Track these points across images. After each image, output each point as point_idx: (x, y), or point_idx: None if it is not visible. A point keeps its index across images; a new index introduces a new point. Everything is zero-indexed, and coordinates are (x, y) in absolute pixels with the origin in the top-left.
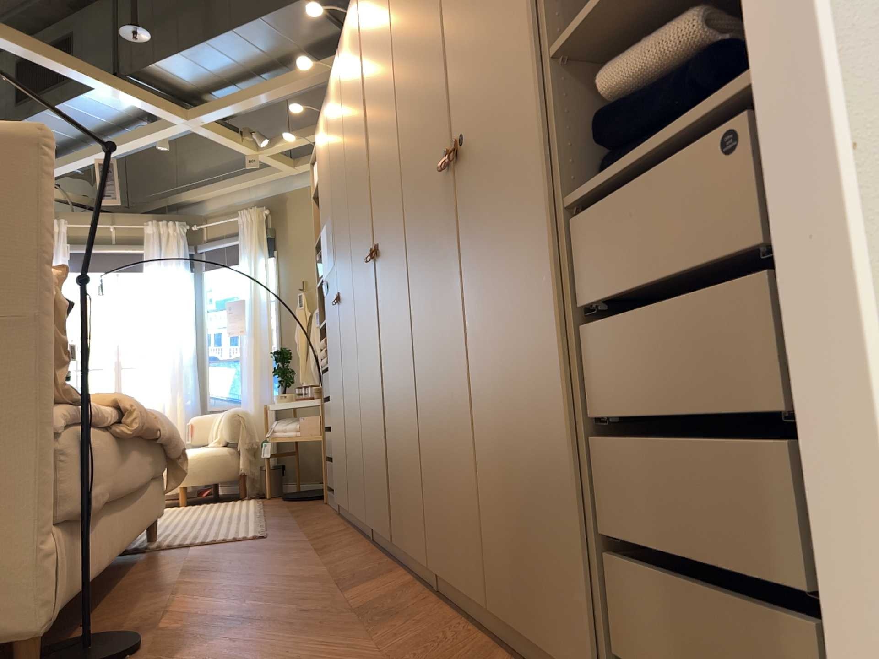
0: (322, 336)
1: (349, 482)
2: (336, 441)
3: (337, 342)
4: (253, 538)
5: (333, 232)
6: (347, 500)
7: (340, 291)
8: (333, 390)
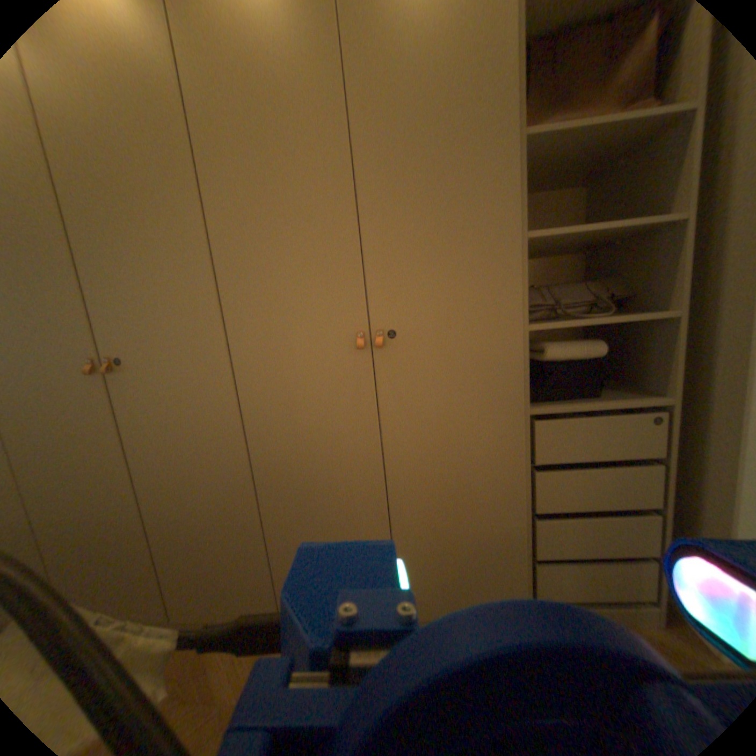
0: None
1: None
2: None
3: None
4: None
5: None
6: None
7: None
8: None
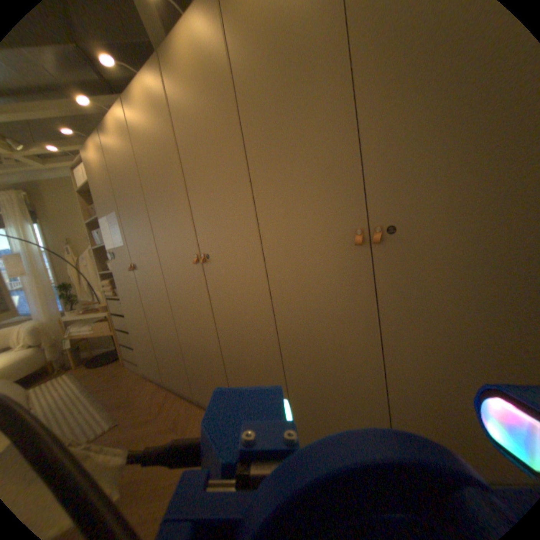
0: (101, 277)
1: (159, 368)
2: (136, 342)
3: (132, 291)
4: (107, 429)
5: (119, 224)
6: (156, 376)
7: (134, 263)
8: (129, 315)
